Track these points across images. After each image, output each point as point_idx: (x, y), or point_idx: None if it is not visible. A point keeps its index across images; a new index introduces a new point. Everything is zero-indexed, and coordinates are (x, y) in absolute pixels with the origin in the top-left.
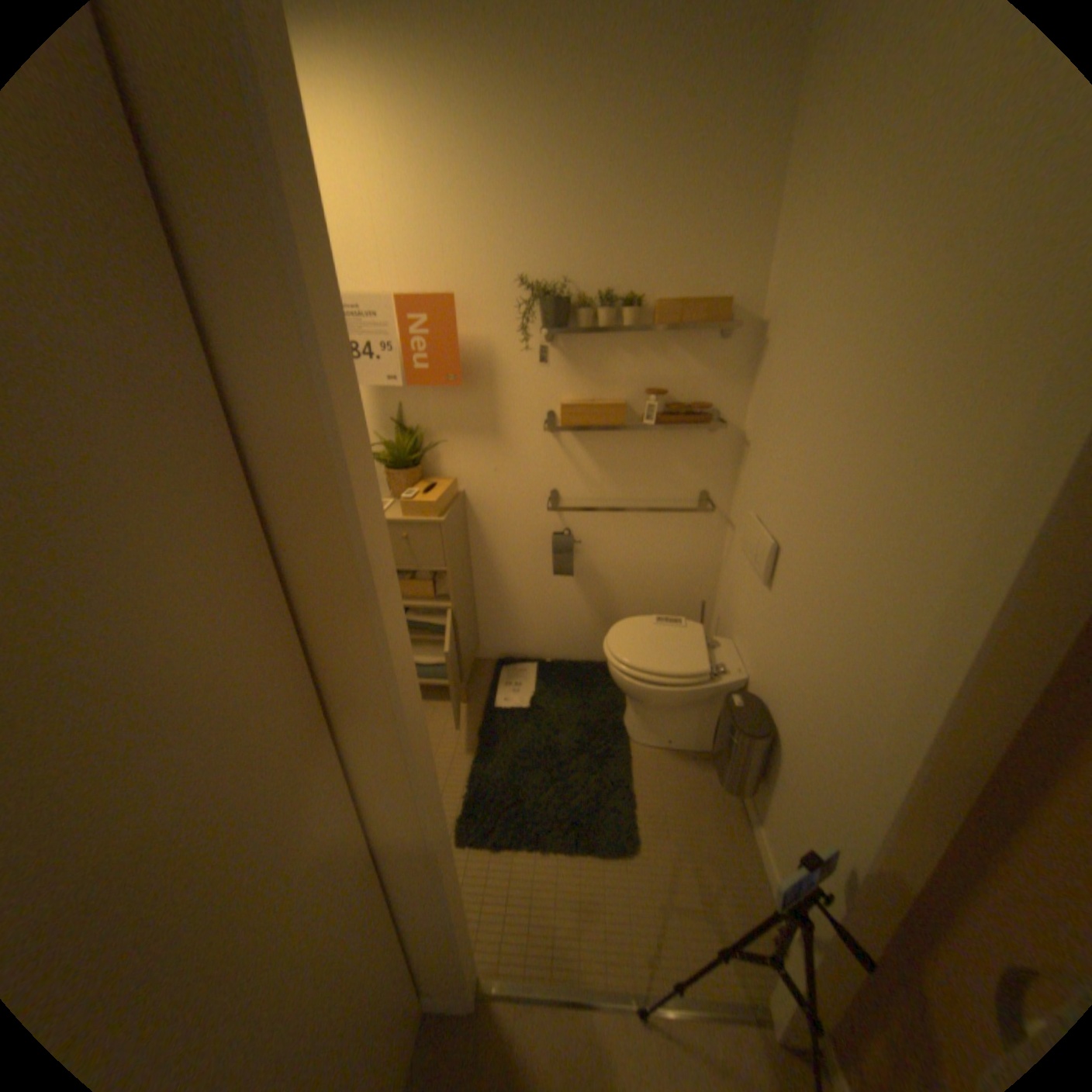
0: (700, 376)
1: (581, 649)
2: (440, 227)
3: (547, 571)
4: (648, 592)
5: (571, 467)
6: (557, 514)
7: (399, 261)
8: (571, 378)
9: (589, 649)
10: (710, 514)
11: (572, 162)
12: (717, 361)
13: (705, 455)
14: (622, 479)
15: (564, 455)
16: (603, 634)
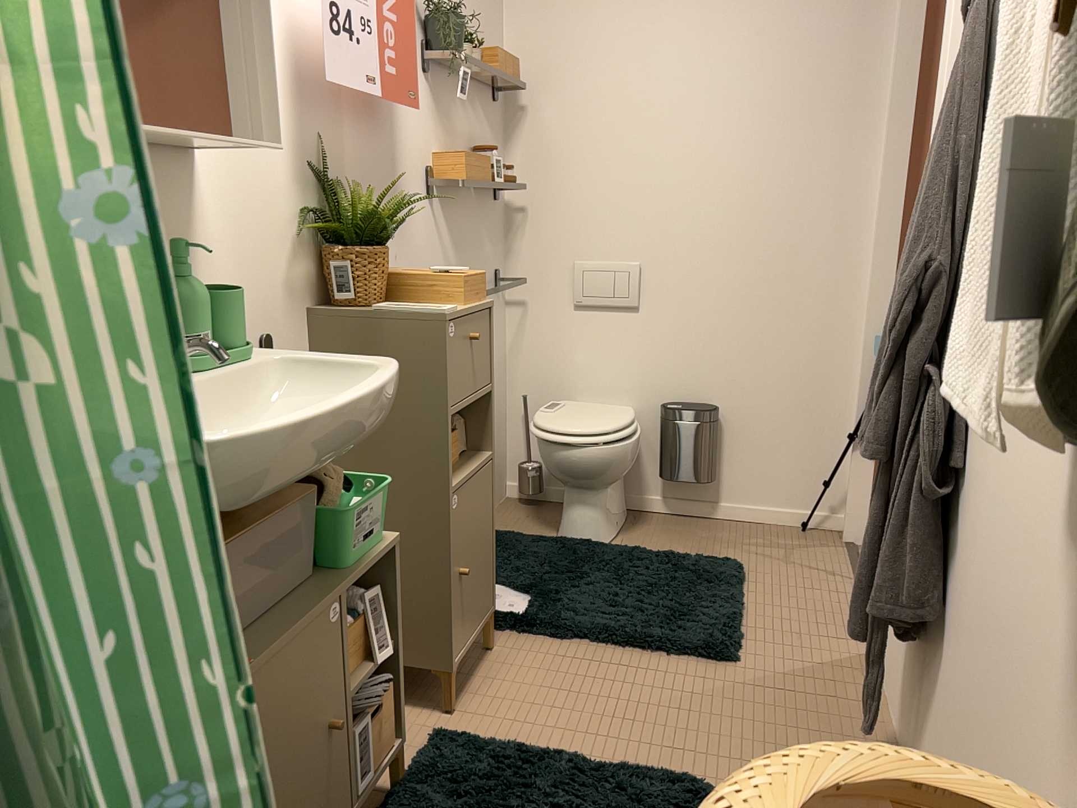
0: (489, 141)
1: None
2: None
3: None
4: None
5: (441, 247)
6: None
7: None
8: (437, 127)
9: None
10: (500, 296)
11: None
12: (493, 128)
13: (495, 228)
14: (465, 260)
15: (437, 230)
16: None
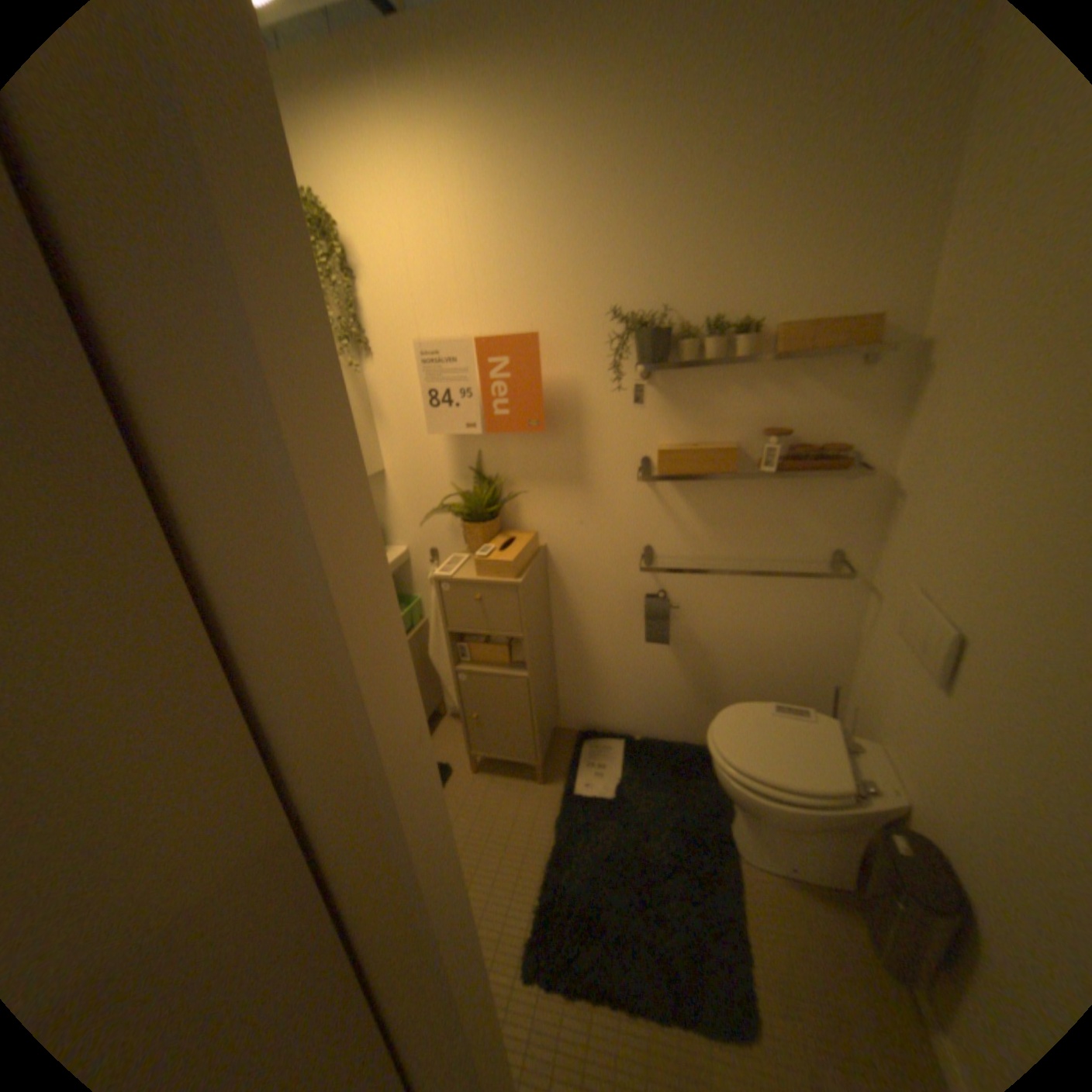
0: (835, 411)
1: (676, 729)
2: (524, 263)
3: (636, 637)
4: (761, 668)
5: (667, 520)
6: (650, 573)
7: (481, 303)
8: (669, 419)
9: (685, 730)
10: (846, 578)
11: (675, 175)
12: (858, 393)
13: (840, 507)
14: (730, 534)
15: (659, 507)
16: (703, 713)
